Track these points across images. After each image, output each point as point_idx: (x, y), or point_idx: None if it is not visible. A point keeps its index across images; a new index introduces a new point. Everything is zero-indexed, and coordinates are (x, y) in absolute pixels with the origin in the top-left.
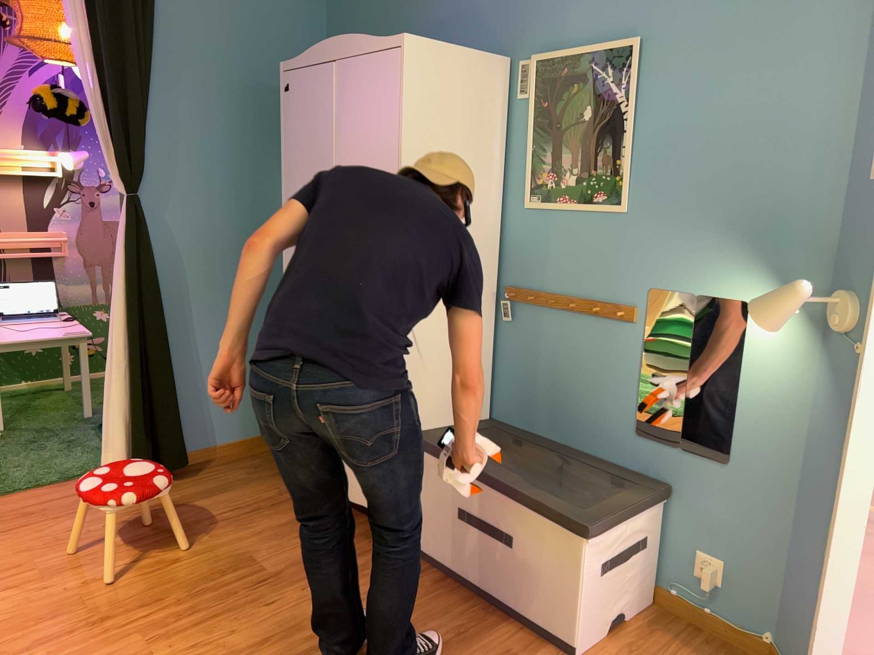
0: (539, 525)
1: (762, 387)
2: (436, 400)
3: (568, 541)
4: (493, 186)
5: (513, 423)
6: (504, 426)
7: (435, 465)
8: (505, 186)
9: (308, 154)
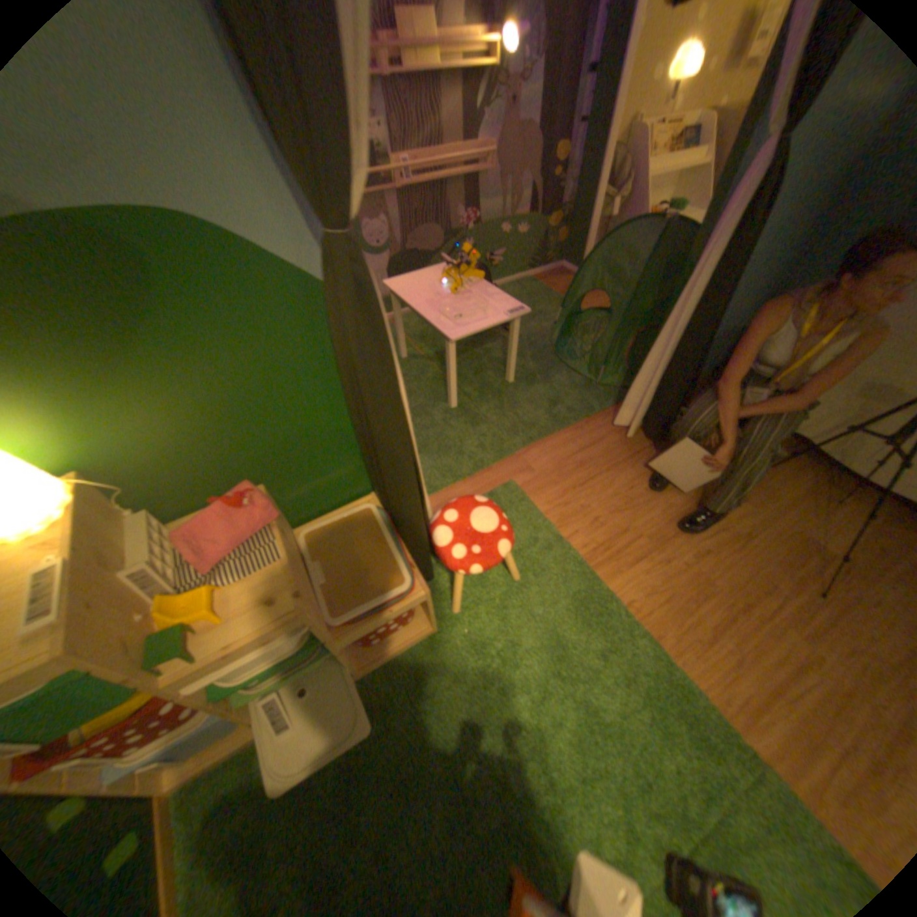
0: None
1: None
2: None
3: None
4: None
5: None
6: None
7: None
8: None
9: None
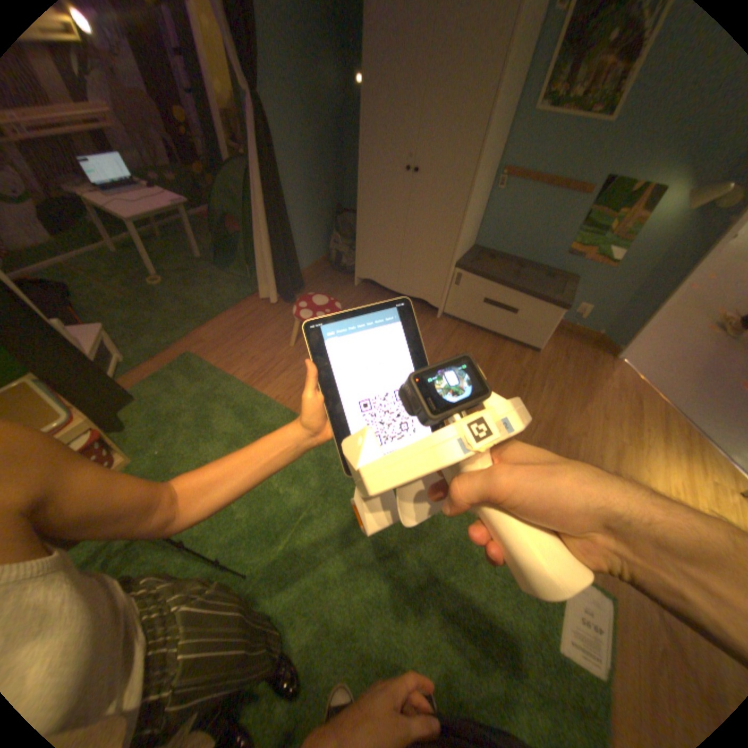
0: (539, 305)
1: (652, 231)
2: (466, 241)
3: (555, 311)
4: (519, 91)
5: (492, 247)
6: (490, 250)
7: (475, 278)
8: (521, 90)
9: (396, 56)
